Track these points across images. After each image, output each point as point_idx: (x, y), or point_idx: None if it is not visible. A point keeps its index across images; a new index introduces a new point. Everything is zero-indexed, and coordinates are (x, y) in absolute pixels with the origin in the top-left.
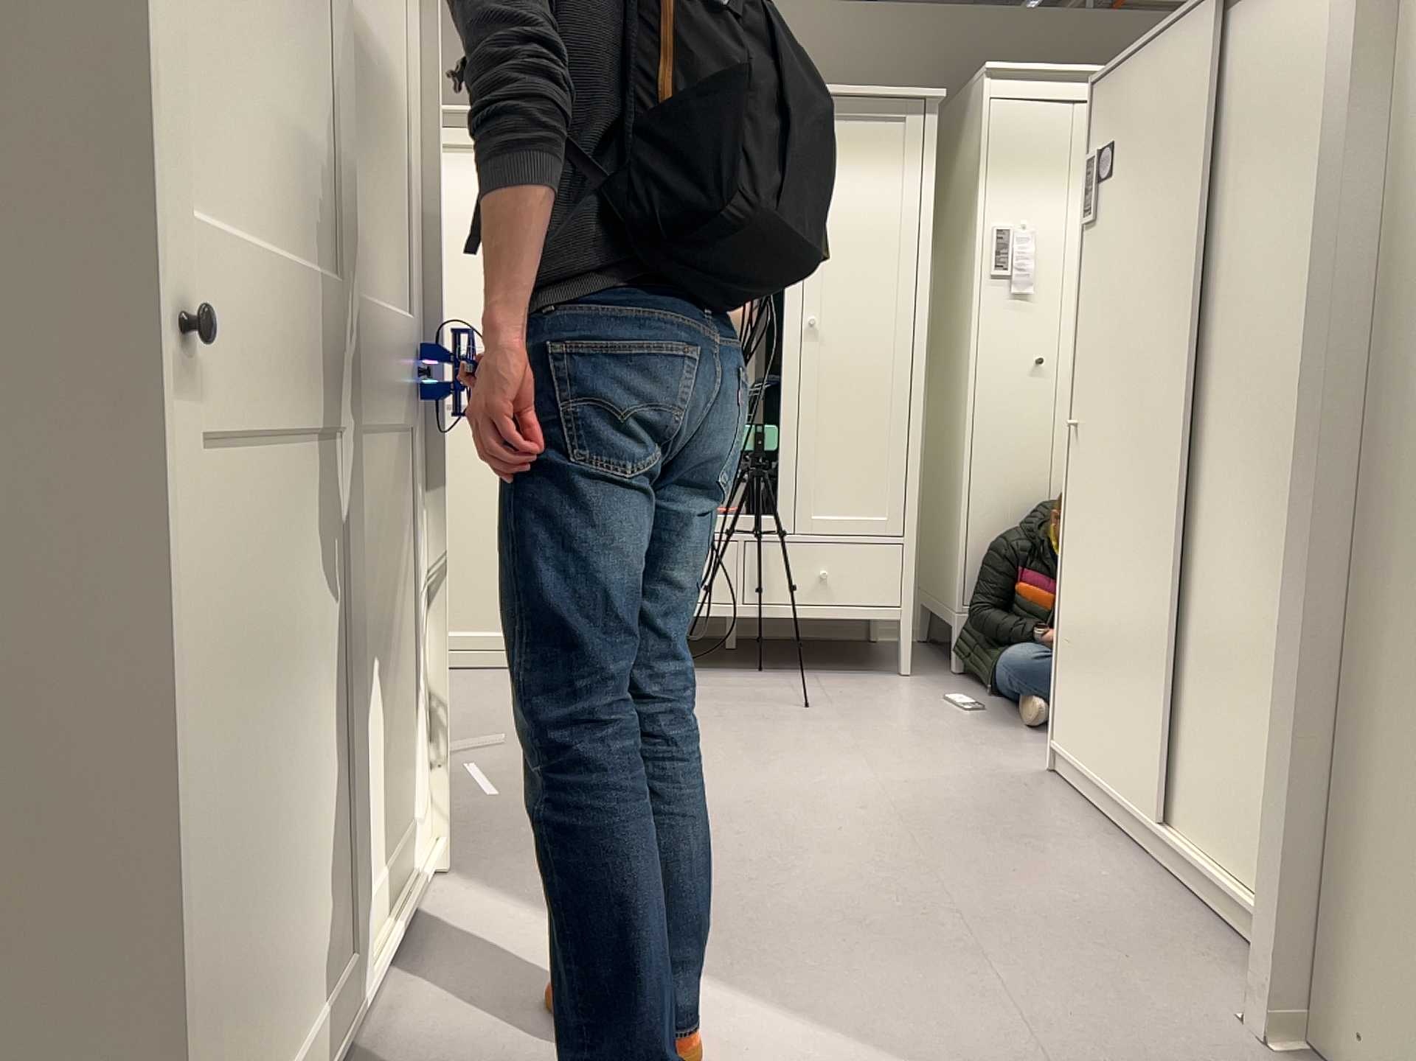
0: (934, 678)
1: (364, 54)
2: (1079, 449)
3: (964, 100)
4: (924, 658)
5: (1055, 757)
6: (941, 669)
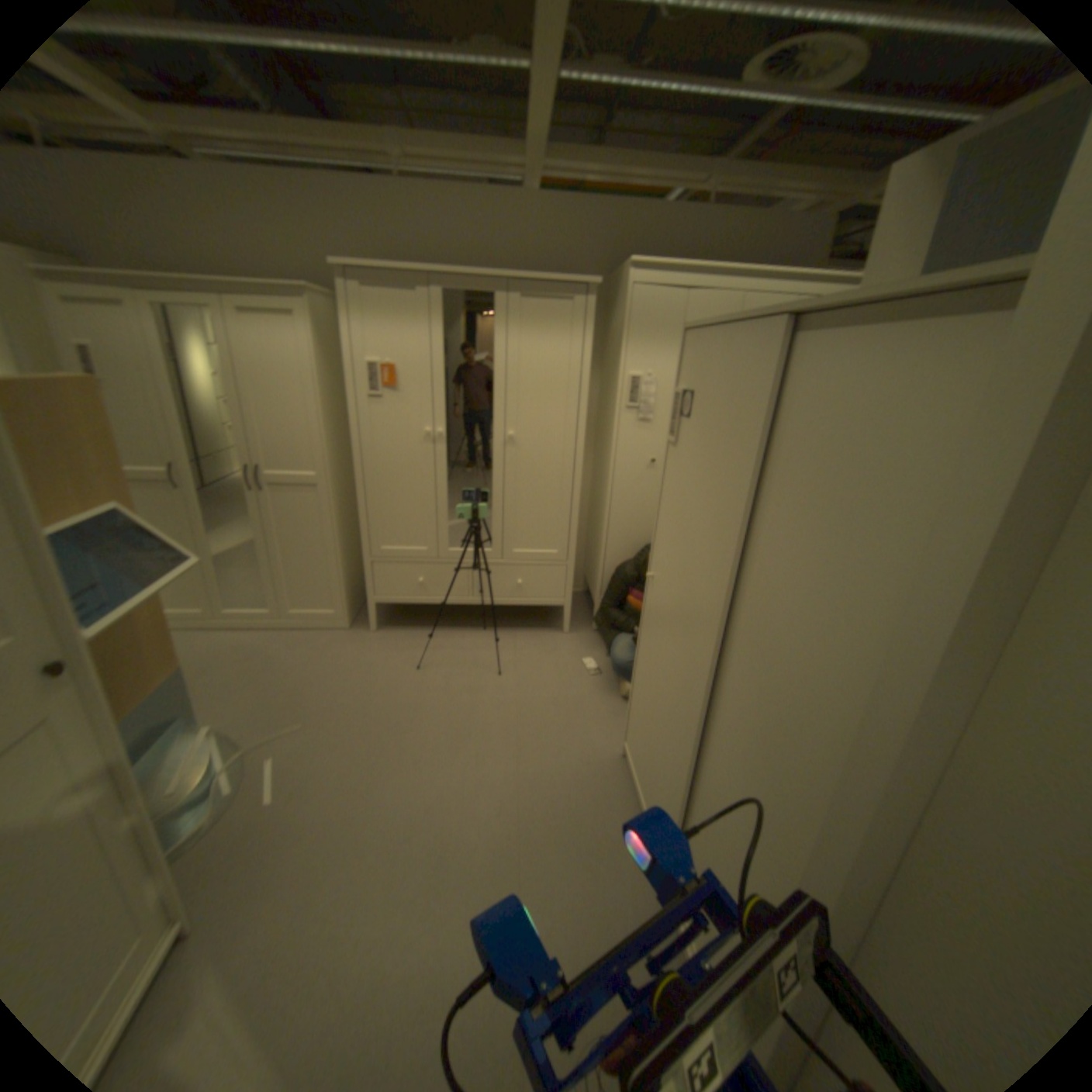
0: (580, 634)
1: None
2: (650, 590)
3: (621, 277)
4: (580, 609)
5: (623, 748)
6: (586, 623)
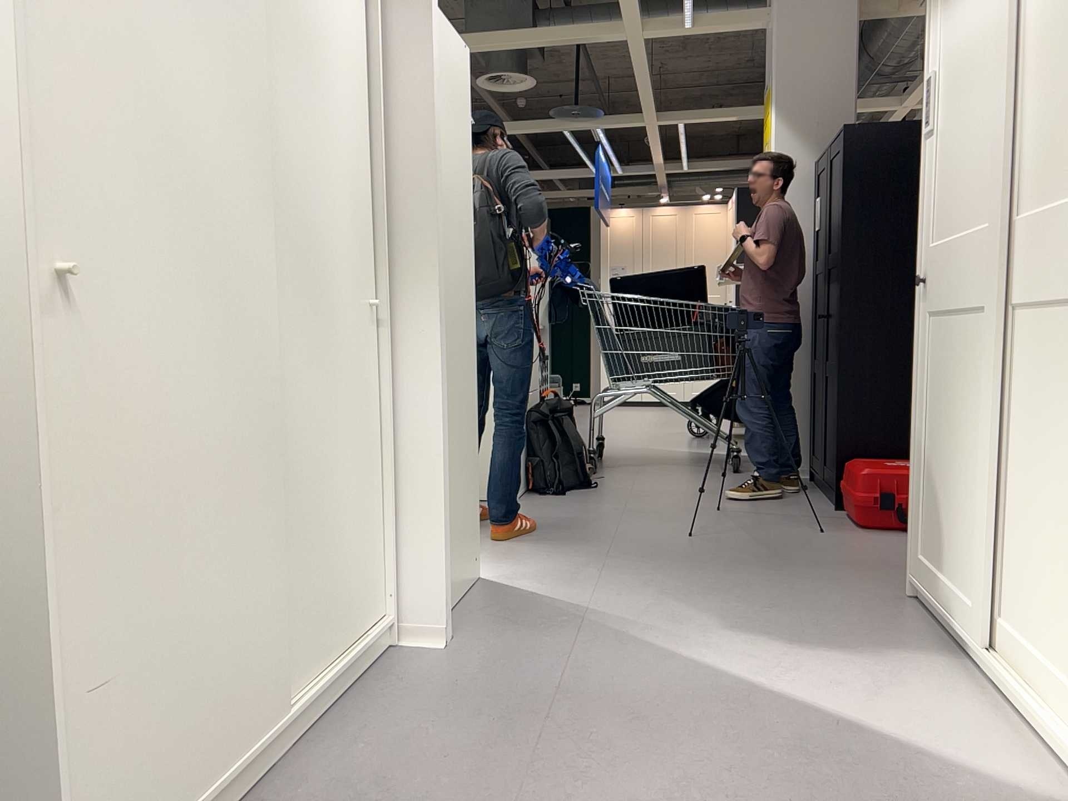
0: None
1: (1060, 15)
2: (75, 315)
3: None
4: None
5: None
6: None
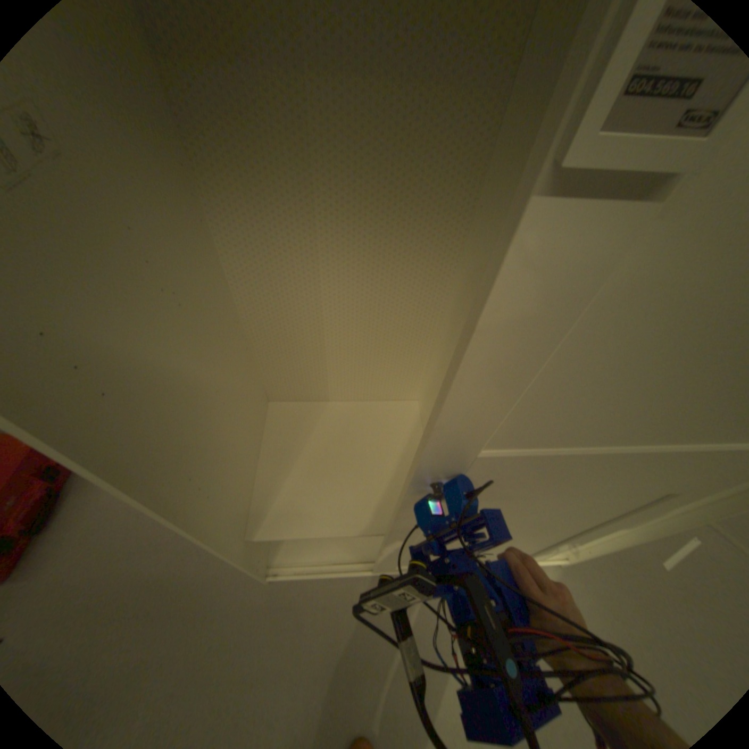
0: None
1: None
2: None
3: None
4: None
5: None
6: None
